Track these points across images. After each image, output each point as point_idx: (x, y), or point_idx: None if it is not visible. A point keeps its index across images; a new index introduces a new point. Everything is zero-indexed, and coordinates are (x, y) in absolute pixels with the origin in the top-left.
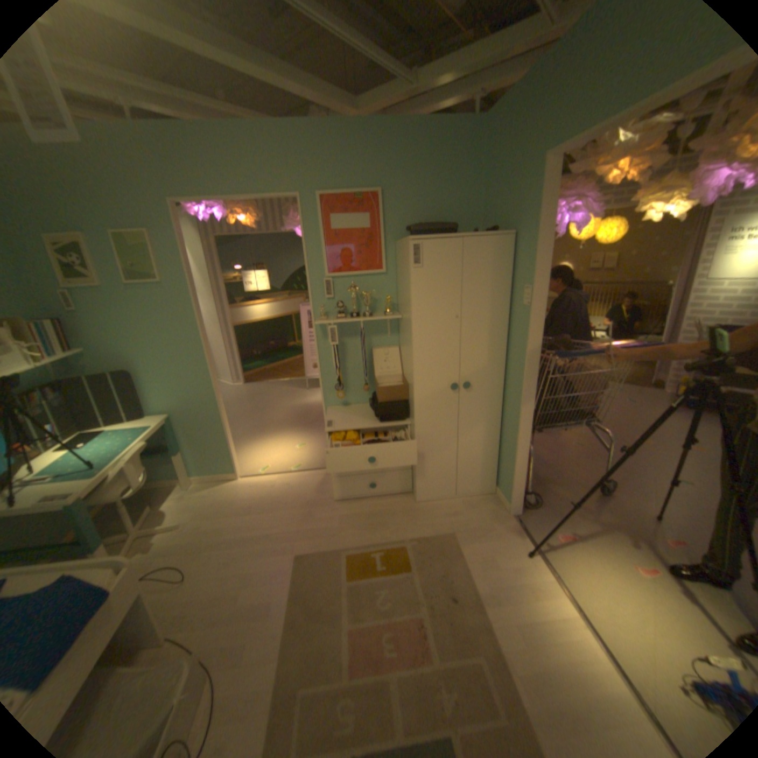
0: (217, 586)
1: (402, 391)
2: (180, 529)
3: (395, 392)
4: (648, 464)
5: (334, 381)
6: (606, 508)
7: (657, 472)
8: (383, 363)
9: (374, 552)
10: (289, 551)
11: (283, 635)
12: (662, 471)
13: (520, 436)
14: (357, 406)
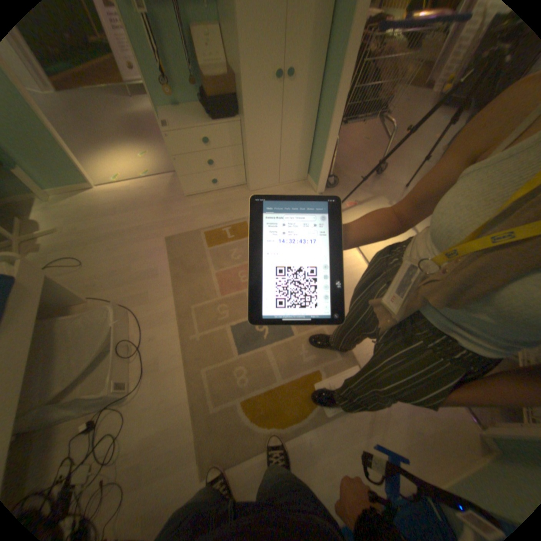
0: (110, 263)
1: (228, 83)
2: (57, 231)
3: (221, 84)
4: (407, 150)
5: (155, 74)
6: (376, 182)
7: (411, 155)
8: (204, 48)
9: (223, 227)
10: (158, 235)
11: (172, 282)
12: (414, 154)
13: (331, 126)
14: (186, 105)
